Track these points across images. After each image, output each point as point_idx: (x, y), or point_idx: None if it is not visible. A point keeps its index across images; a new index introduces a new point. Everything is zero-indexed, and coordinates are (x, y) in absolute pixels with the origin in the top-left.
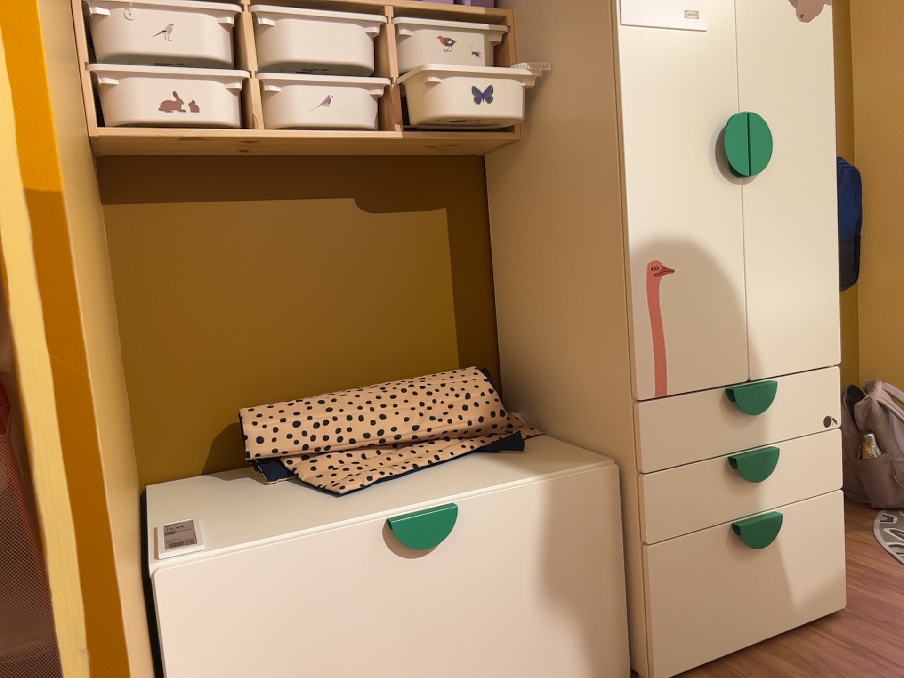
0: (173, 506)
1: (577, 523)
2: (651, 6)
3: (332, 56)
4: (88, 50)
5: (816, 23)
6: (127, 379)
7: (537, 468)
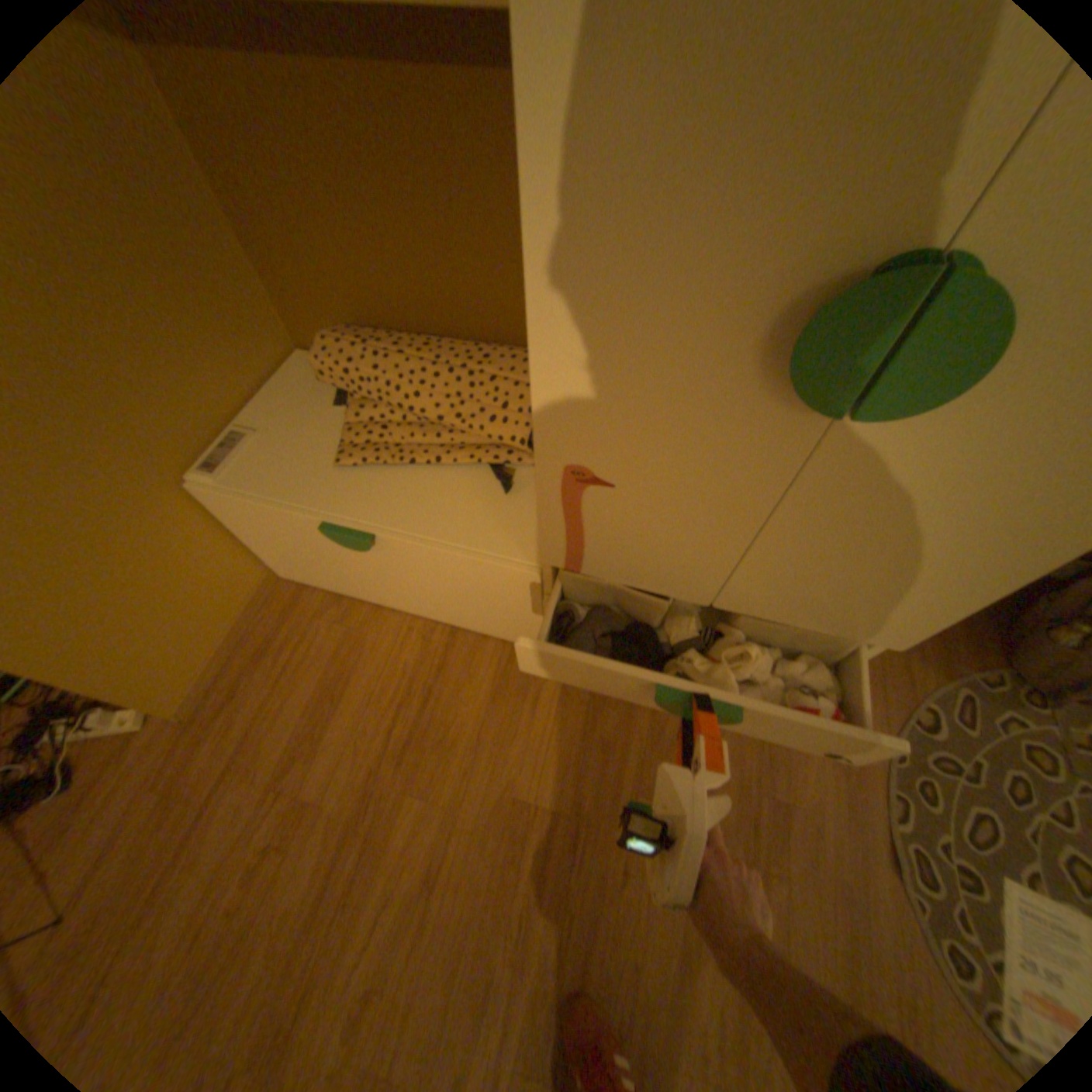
0: (272, 395)
1: (493, 583)
2: None
3: None
4: None
5: None
6: (244, 264)
7: (481, 528)
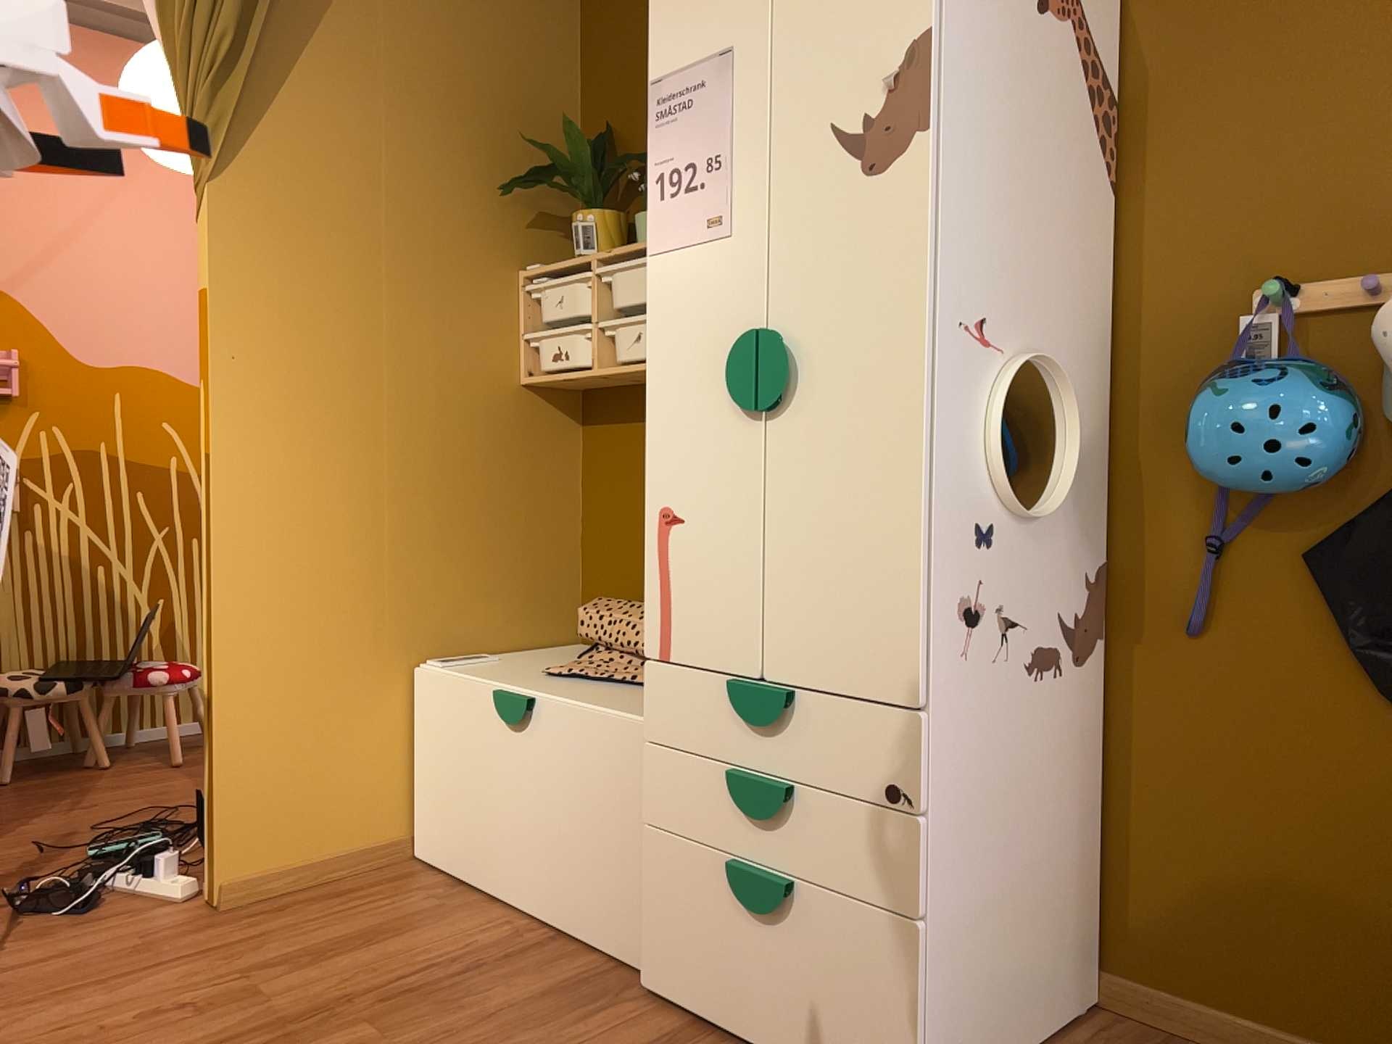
0: (532, 653)
1: (614, 769)
2: (676, 225)
3: (640, 295)
4: (534, 320)
5: (898, 169)
6: (573, 558)
7: (628, 706)
